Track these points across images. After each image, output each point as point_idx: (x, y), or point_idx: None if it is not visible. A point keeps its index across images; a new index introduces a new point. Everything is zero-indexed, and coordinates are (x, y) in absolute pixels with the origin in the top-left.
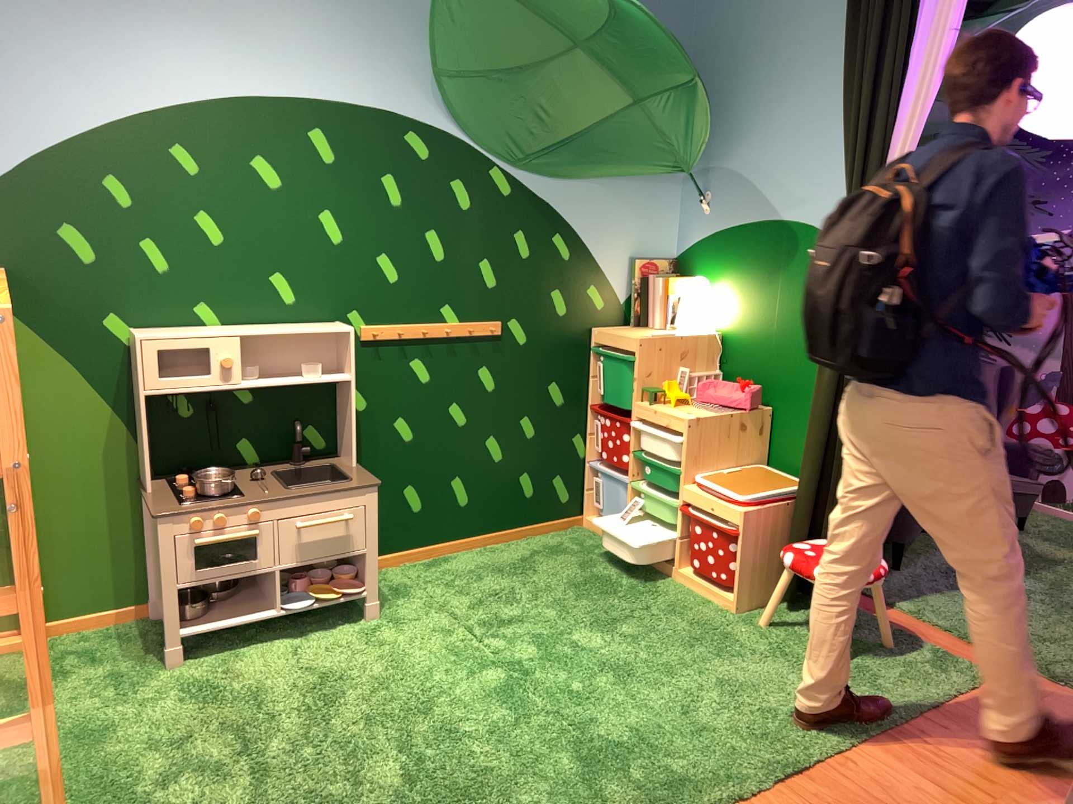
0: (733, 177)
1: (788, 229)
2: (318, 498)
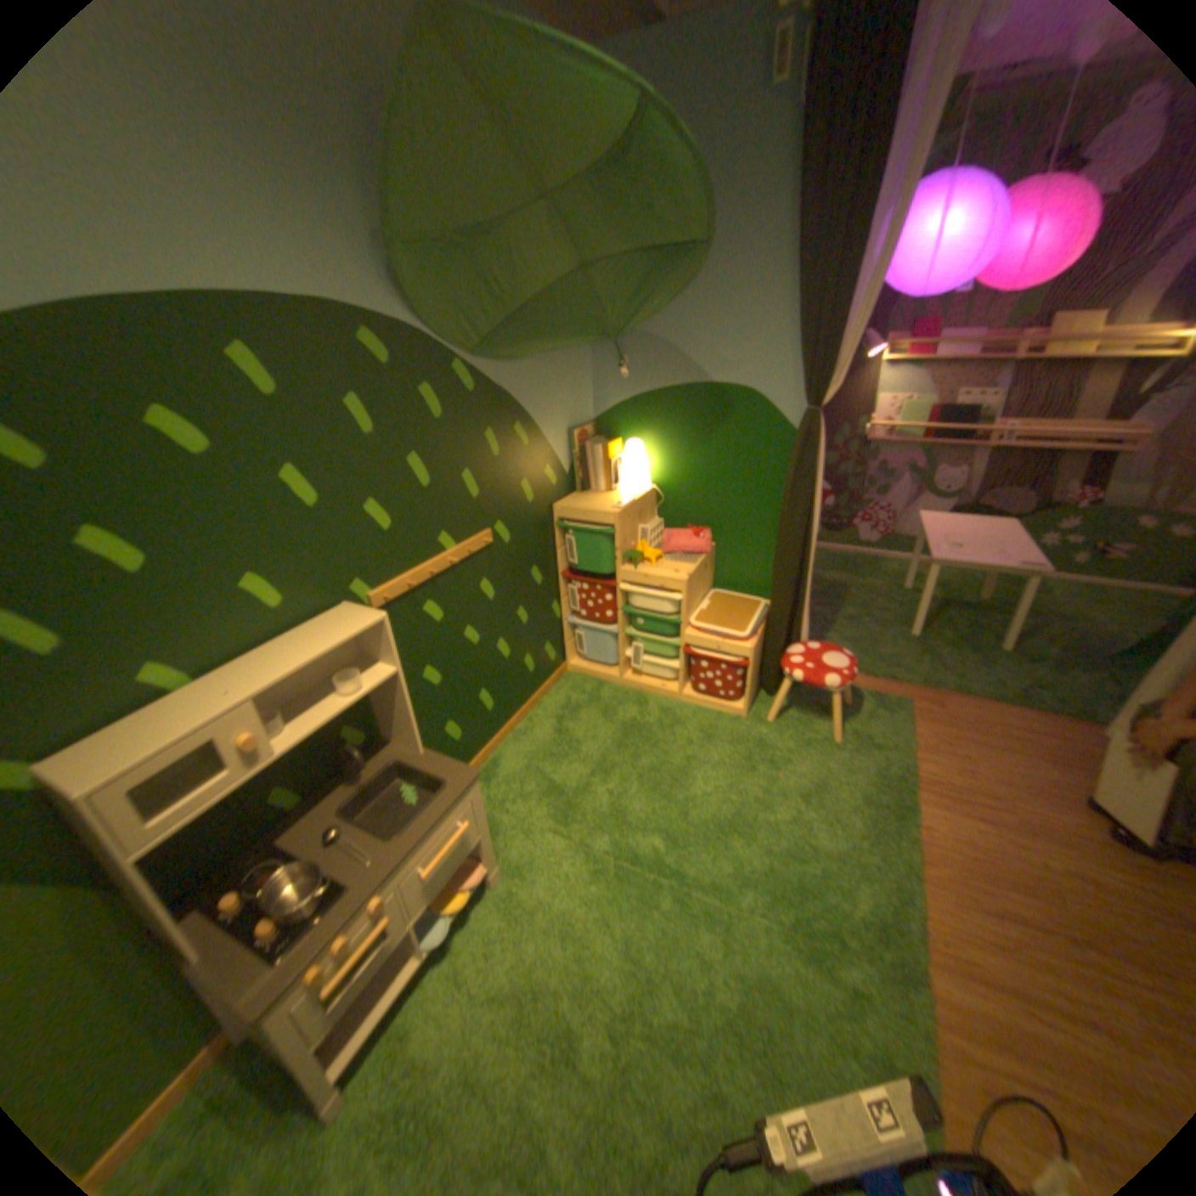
0: (658, 337)
1: (728, 387)
2: (425, 837)
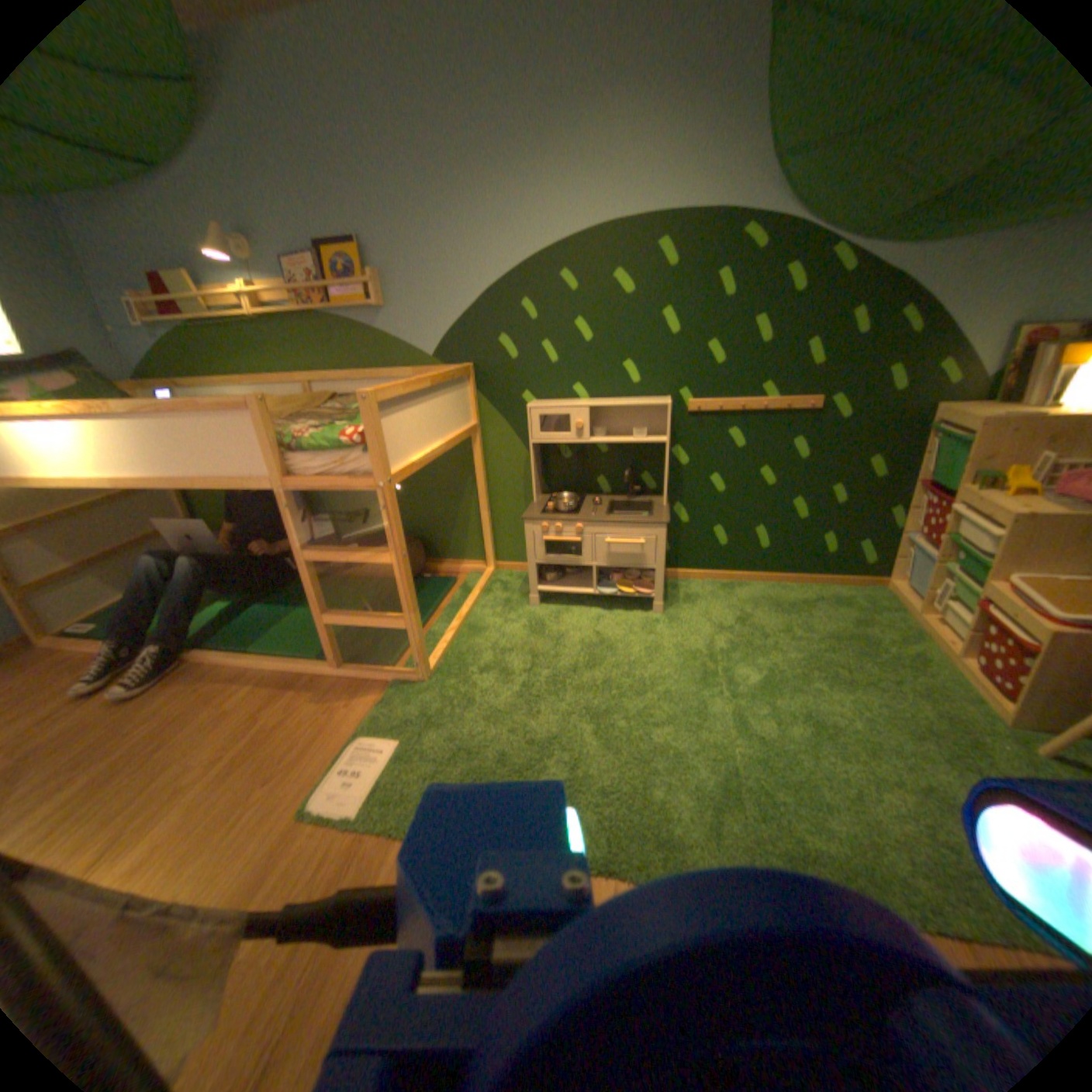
0: None
1: None
2: (615, 524)
